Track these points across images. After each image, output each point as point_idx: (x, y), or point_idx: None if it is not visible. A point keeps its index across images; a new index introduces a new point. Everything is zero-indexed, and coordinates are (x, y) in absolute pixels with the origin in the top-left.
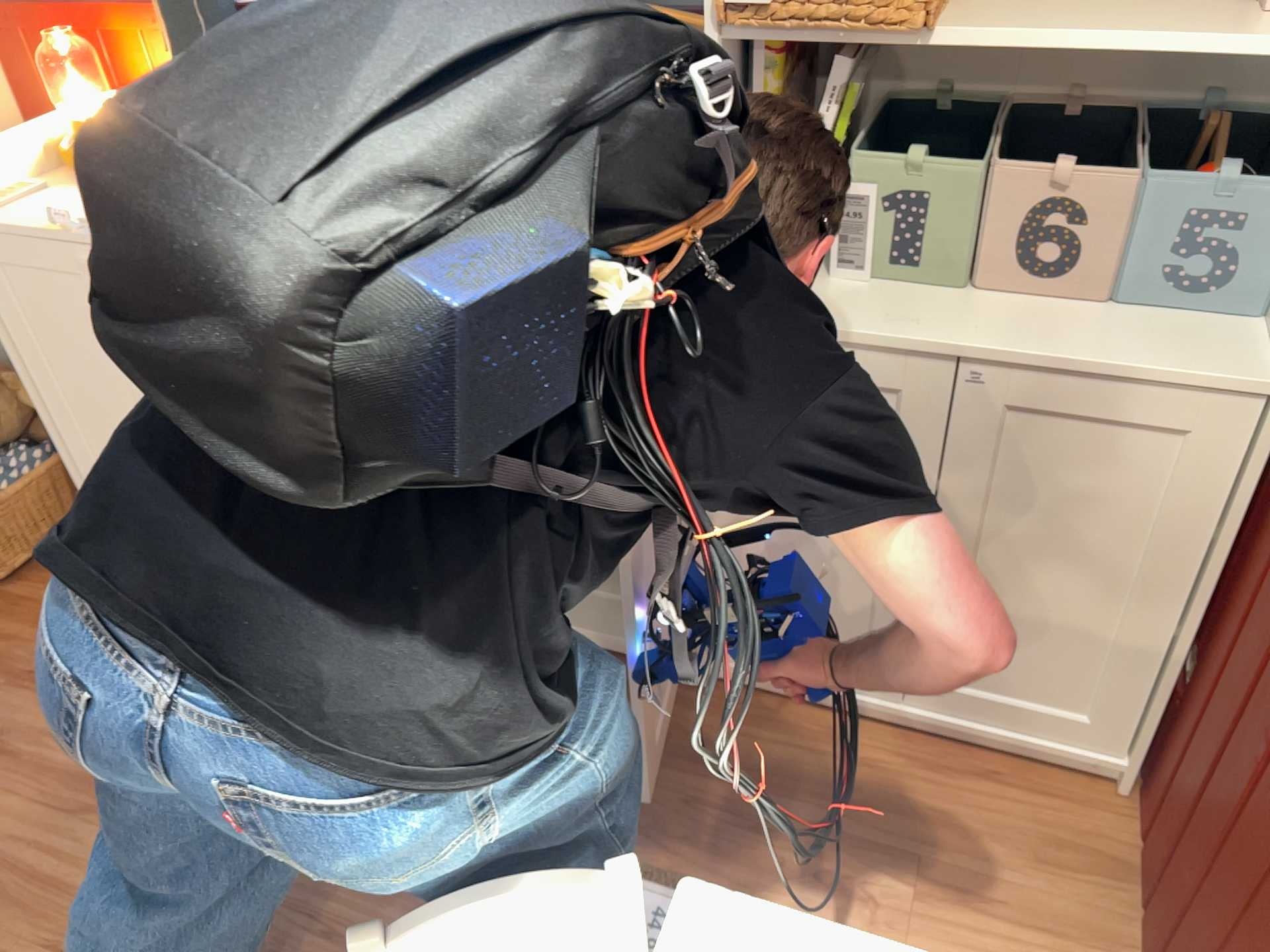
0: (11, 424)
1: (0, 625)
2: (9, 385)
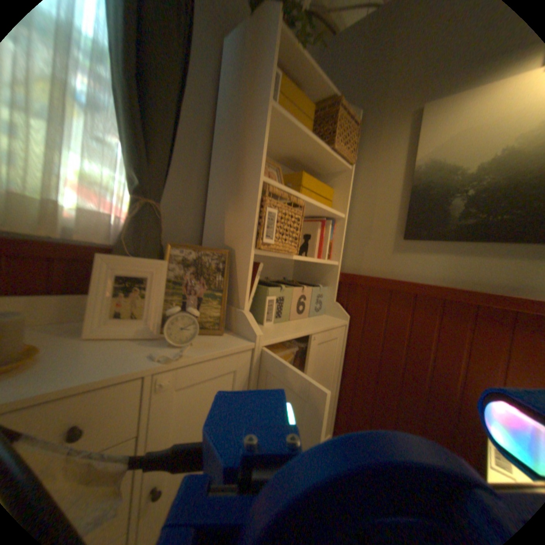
0: None
1: None
2: None
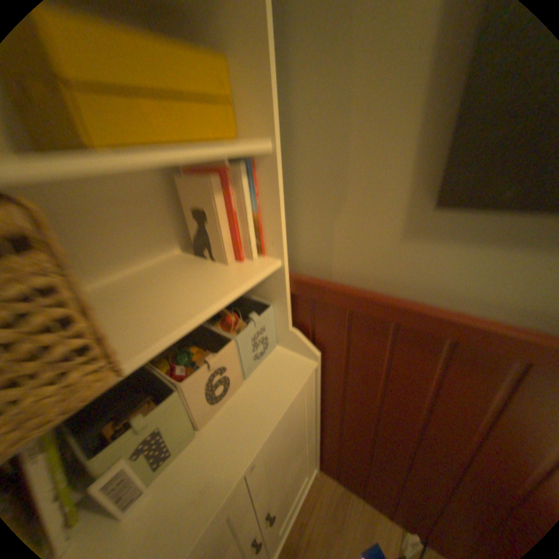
0: None
1: None
2: None
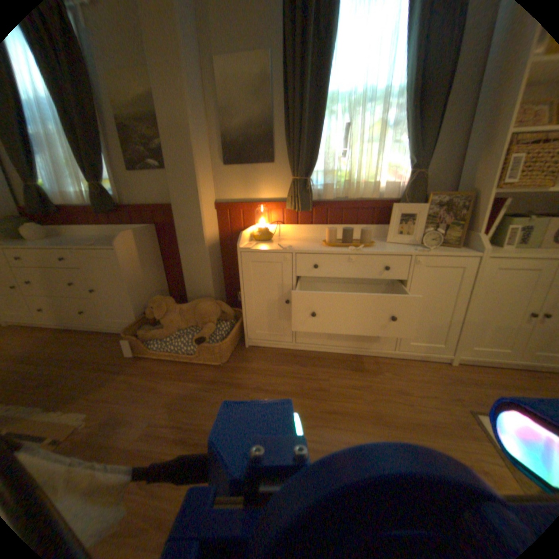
0: (215, 314)
1: (227, 377)
2: (214, 303)
